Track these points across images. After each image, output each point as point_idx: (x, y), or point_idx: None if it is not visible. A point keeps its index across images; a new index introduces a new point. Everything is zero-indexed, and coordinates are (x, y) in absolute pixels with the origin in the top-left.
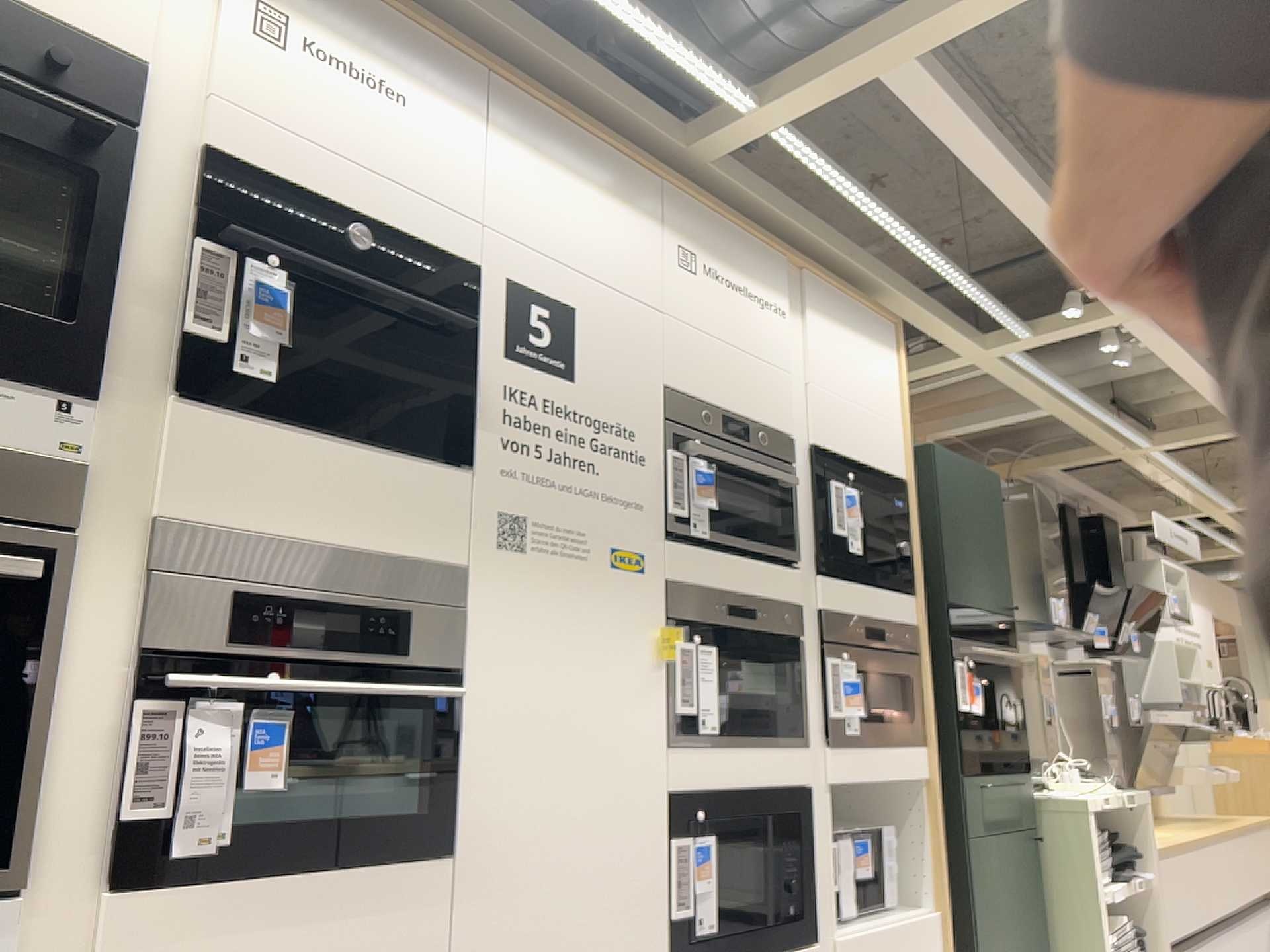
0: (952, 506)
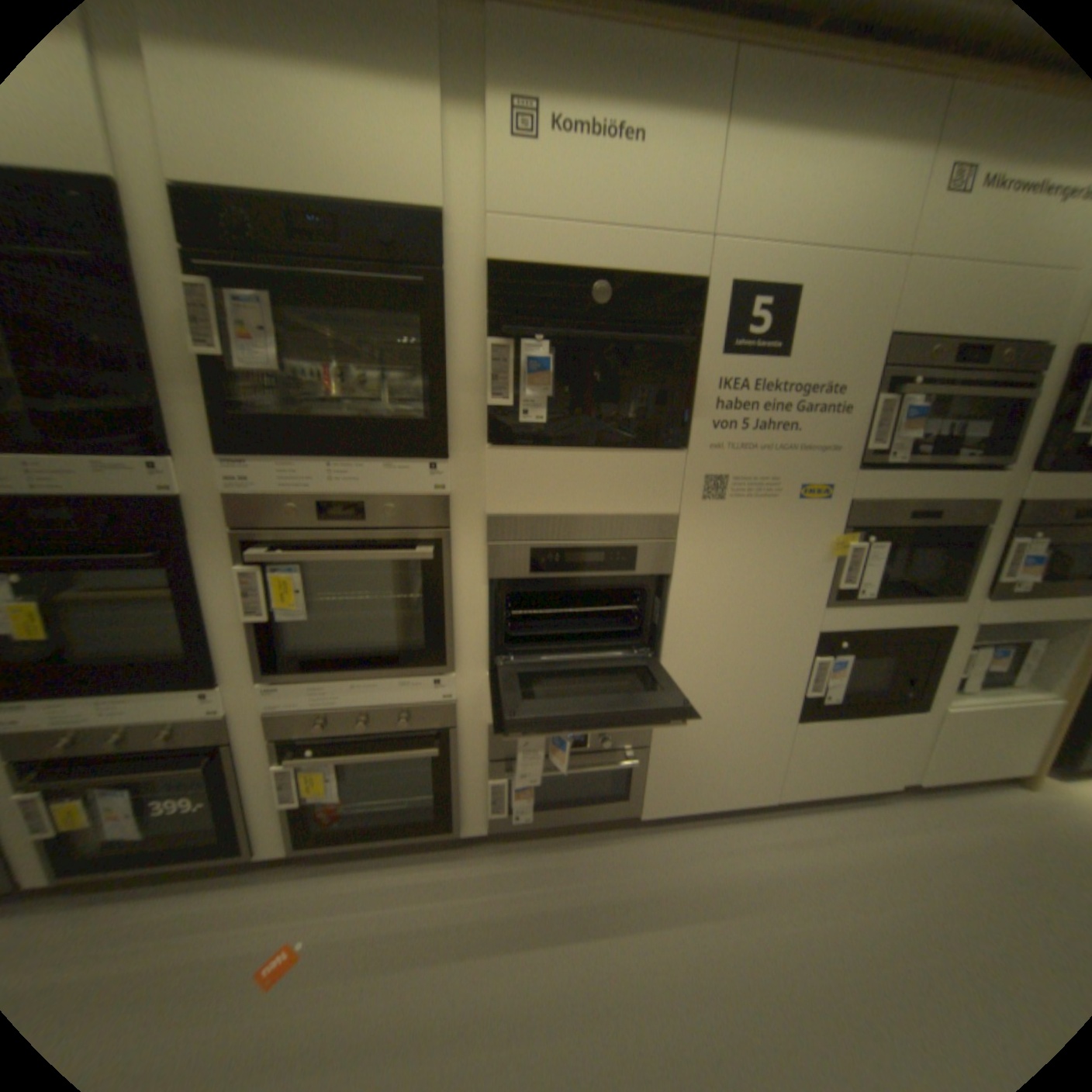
0: None
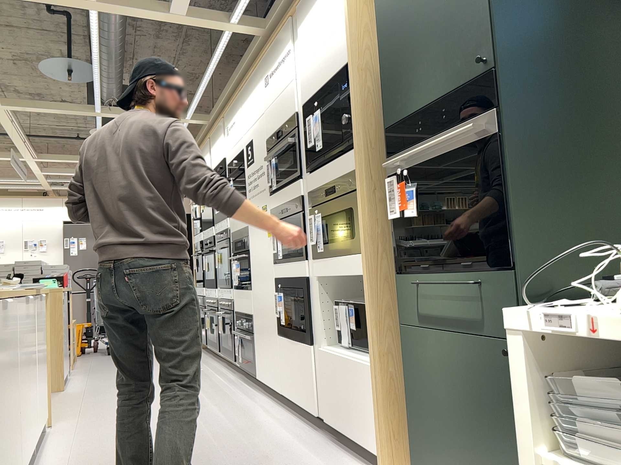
0: (397, 27)
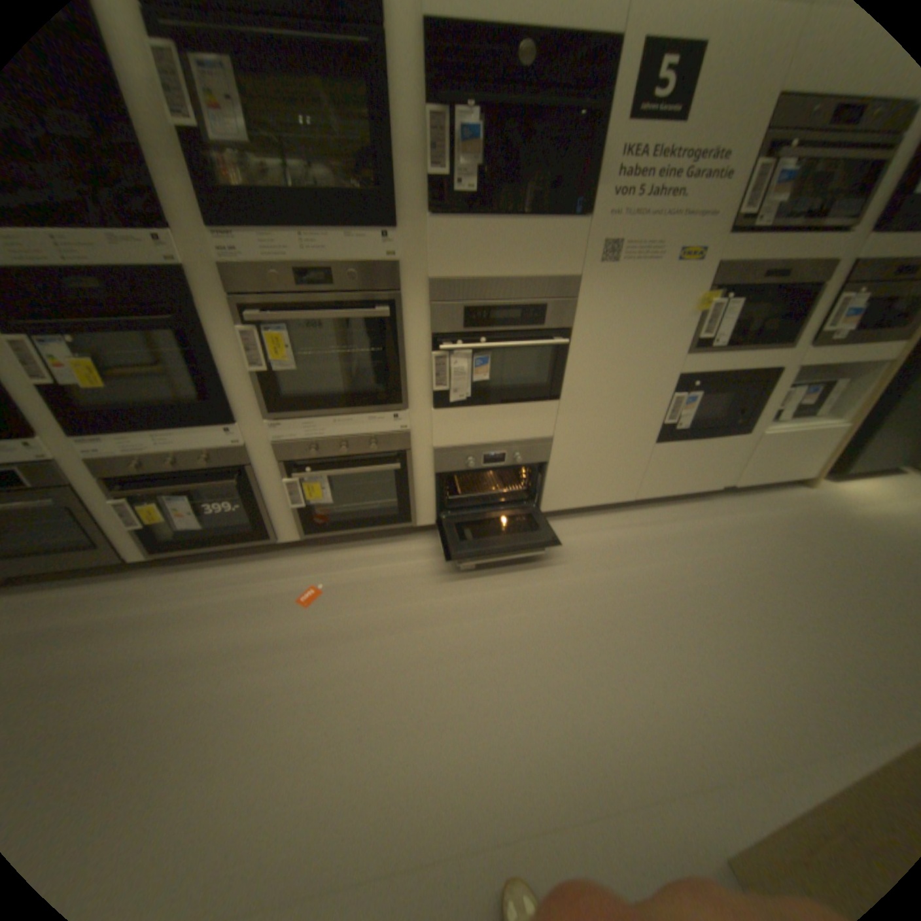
0: None
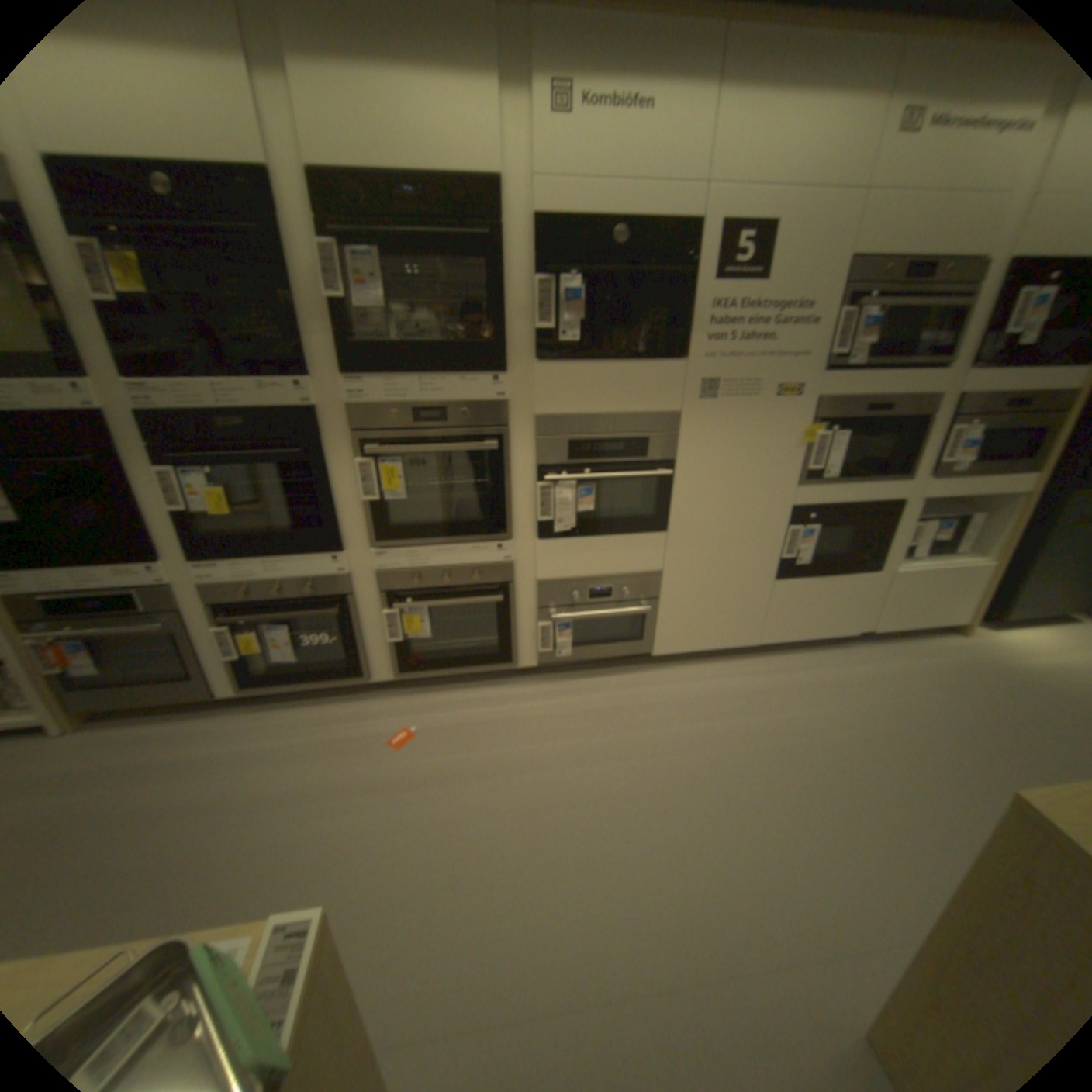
0: None
